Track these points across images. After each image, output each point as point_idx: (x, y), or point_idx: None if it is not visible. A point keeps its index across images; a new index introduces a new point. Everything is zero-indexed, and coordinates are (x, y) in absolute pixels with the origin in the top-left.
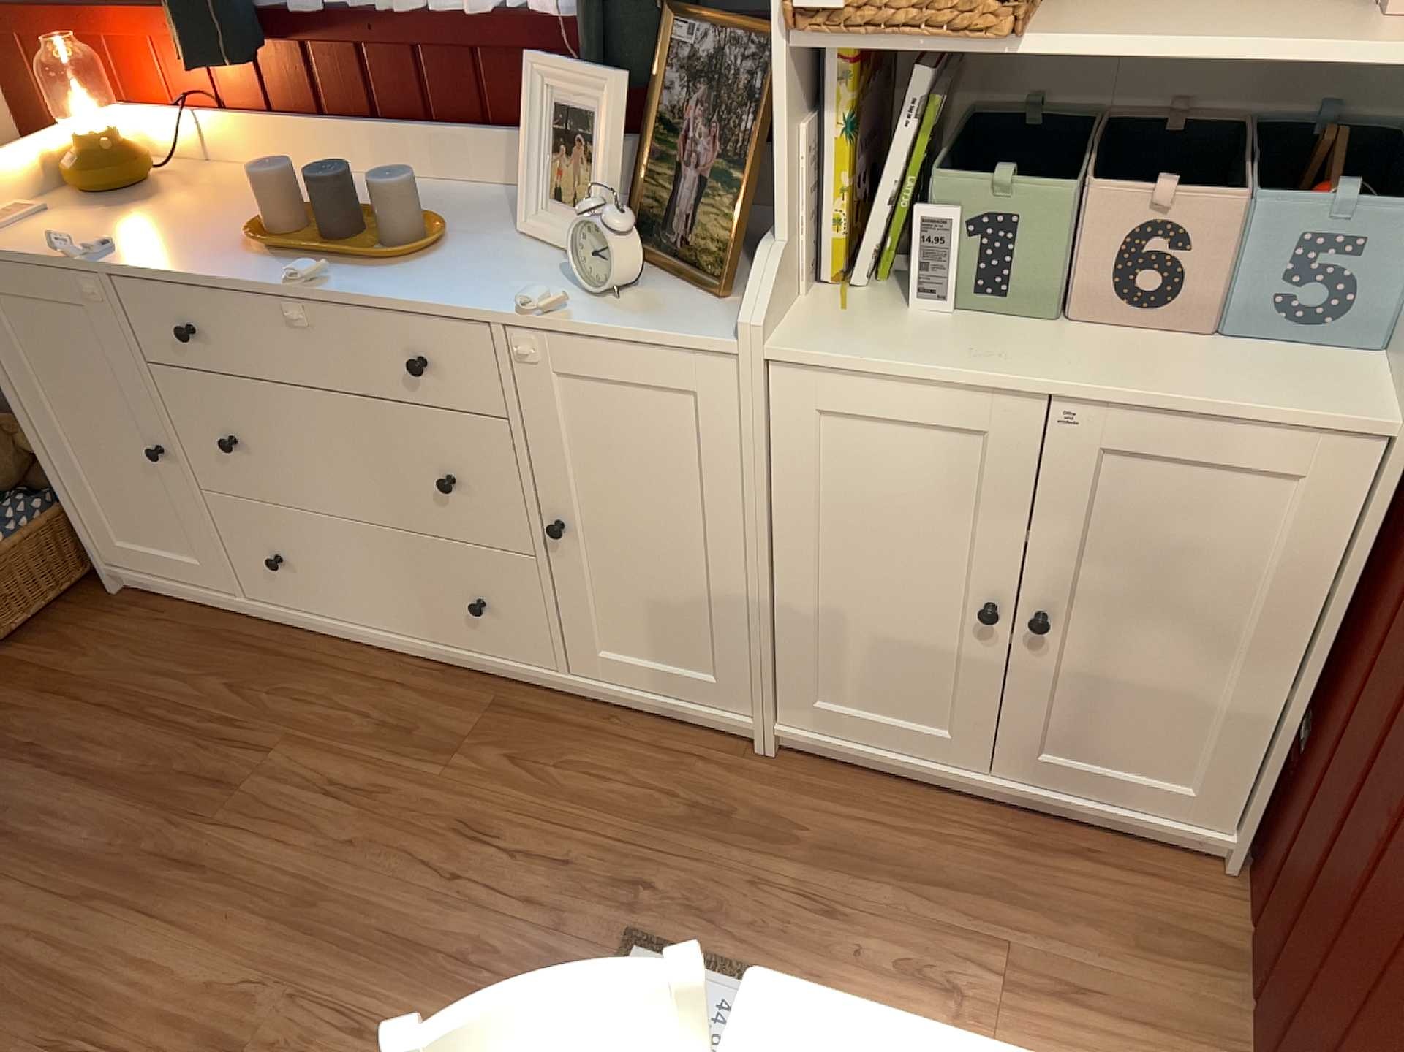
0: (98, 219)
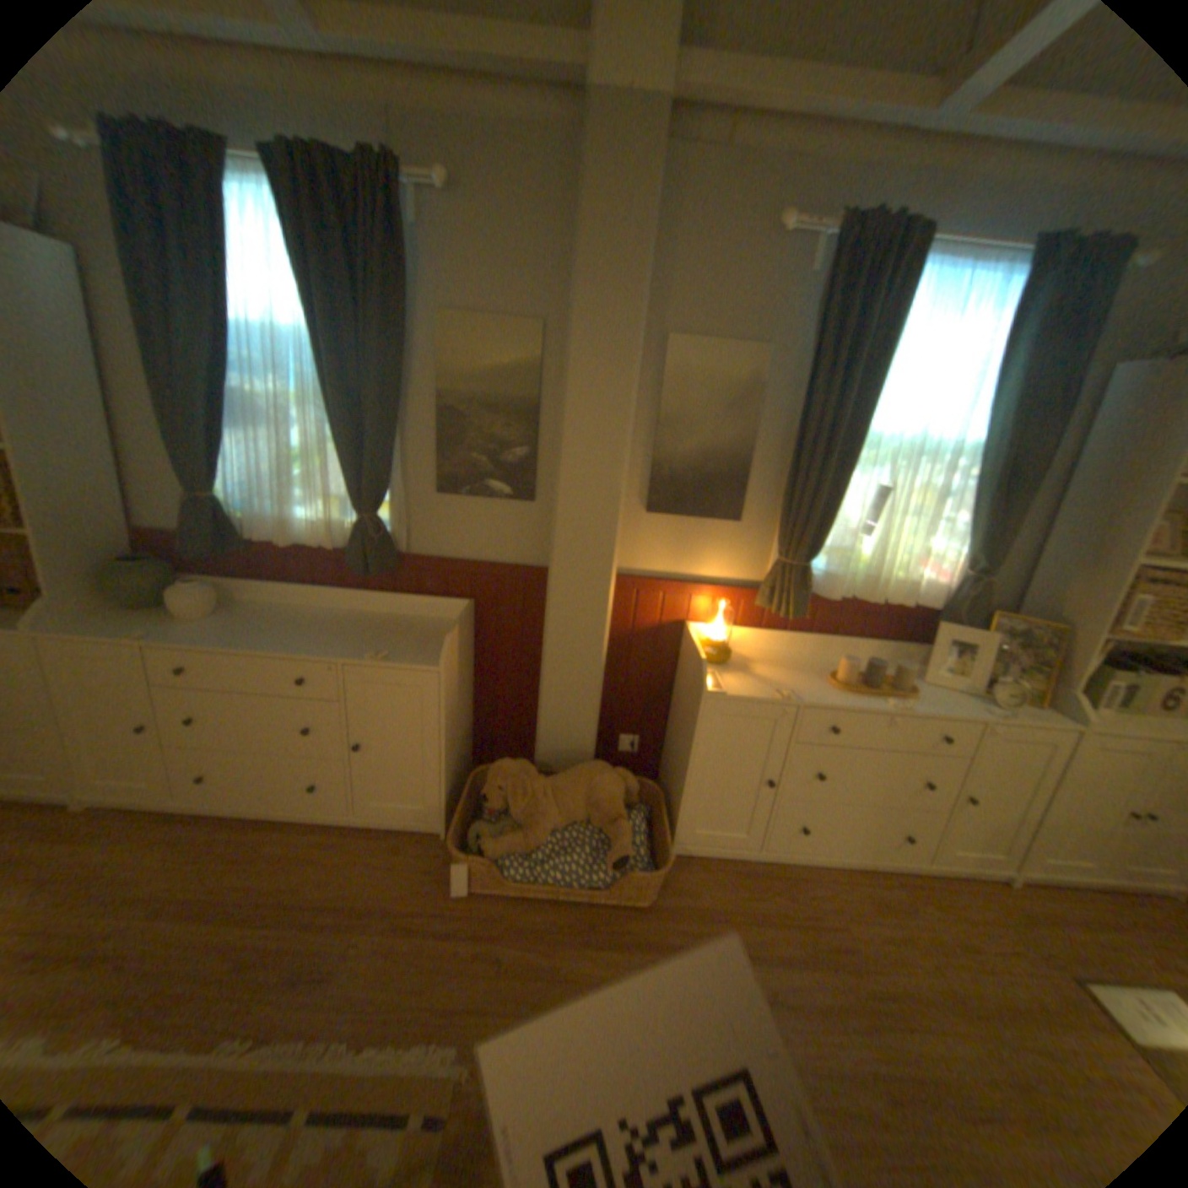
0: (746, 678)
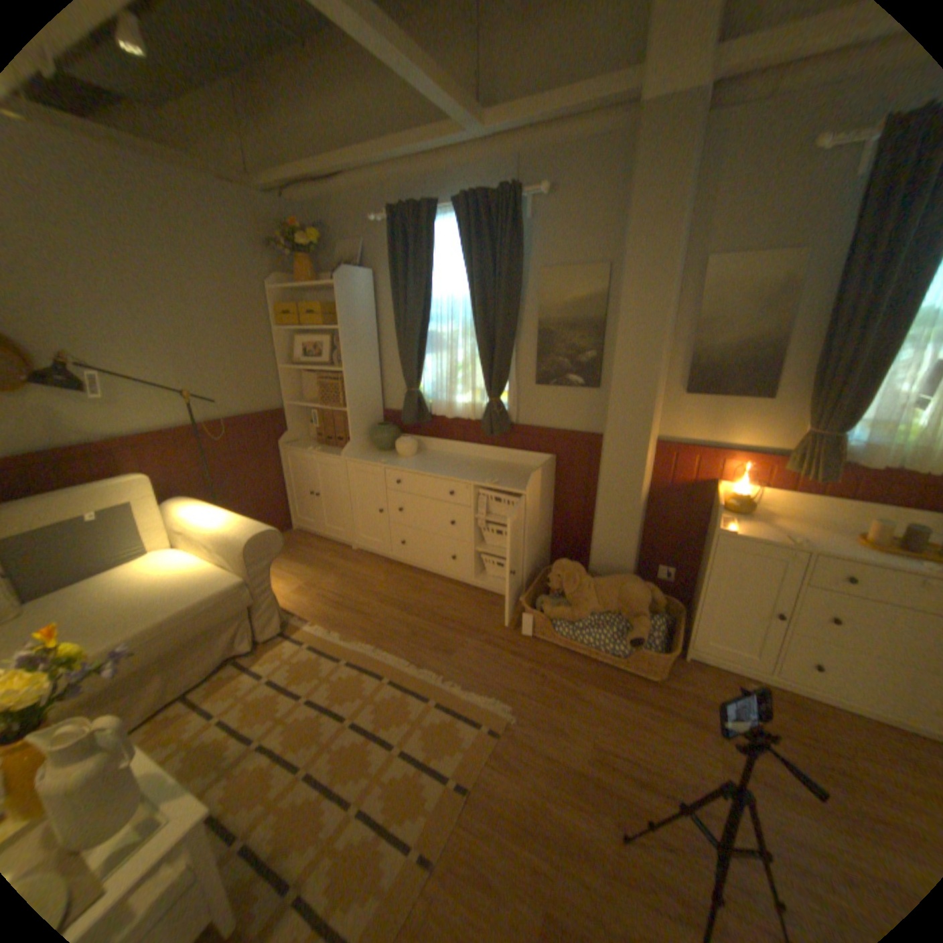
0: (765, 527)
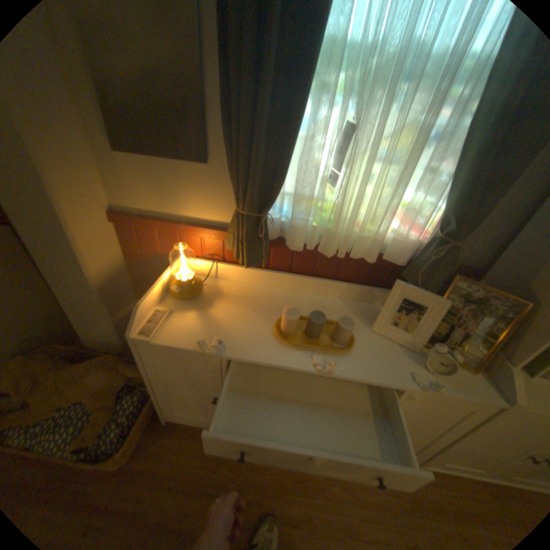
0: (198, 317)
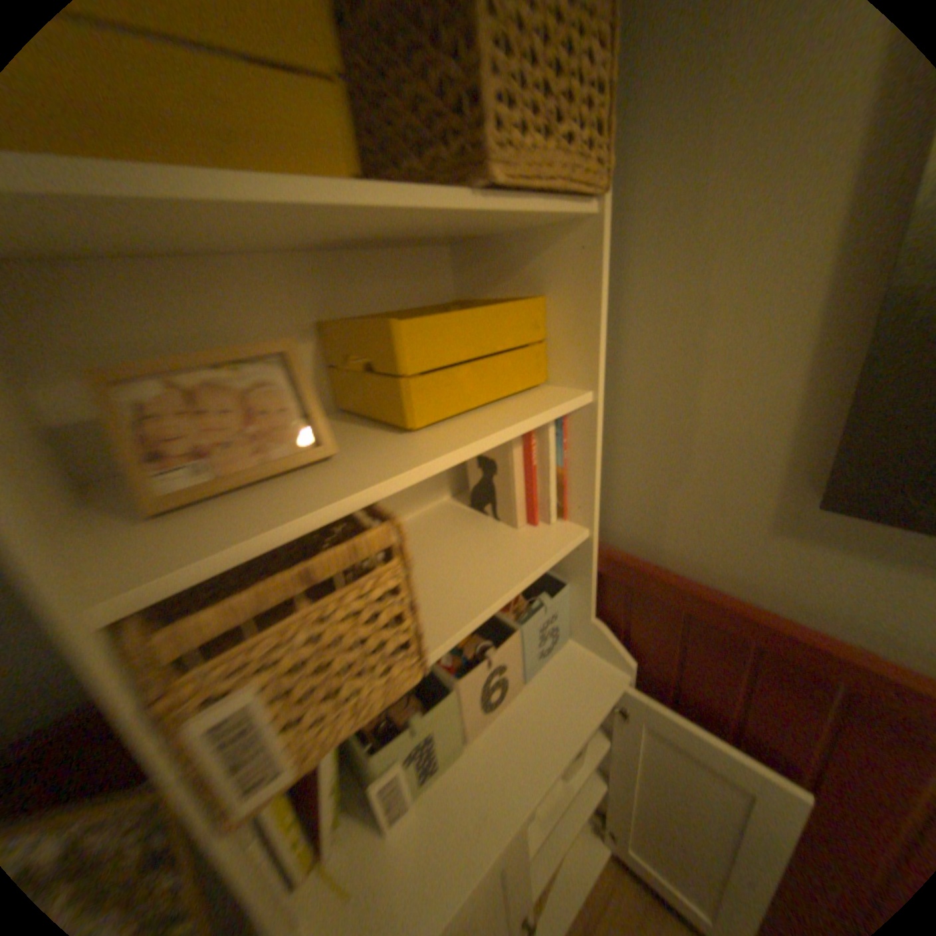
0: None
